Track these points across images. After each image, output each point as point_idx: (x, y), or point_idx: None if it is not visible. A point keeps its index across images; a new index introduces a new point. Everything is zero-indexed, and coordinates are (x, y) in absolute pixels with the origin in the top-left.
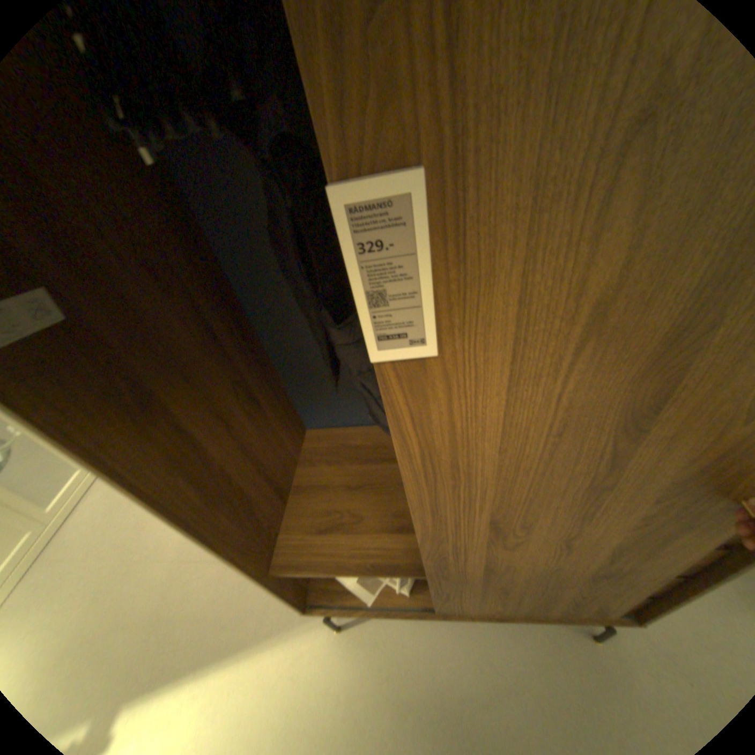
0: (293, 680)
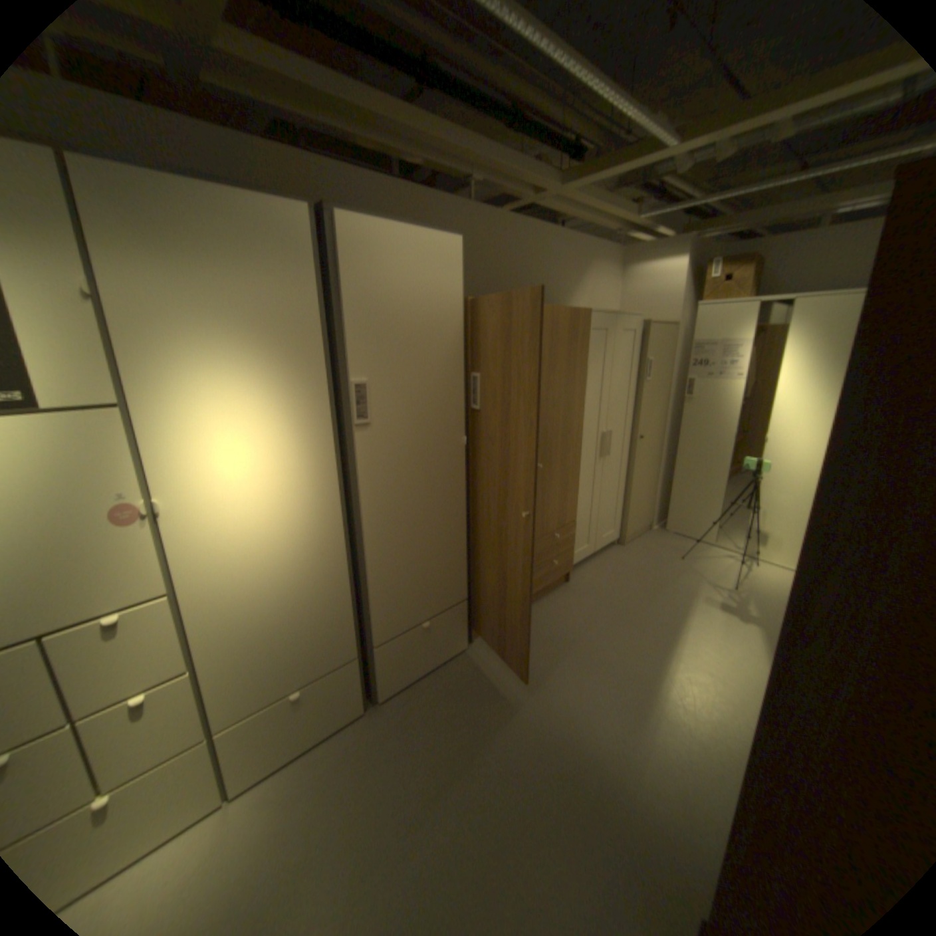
0: (754, 707)
